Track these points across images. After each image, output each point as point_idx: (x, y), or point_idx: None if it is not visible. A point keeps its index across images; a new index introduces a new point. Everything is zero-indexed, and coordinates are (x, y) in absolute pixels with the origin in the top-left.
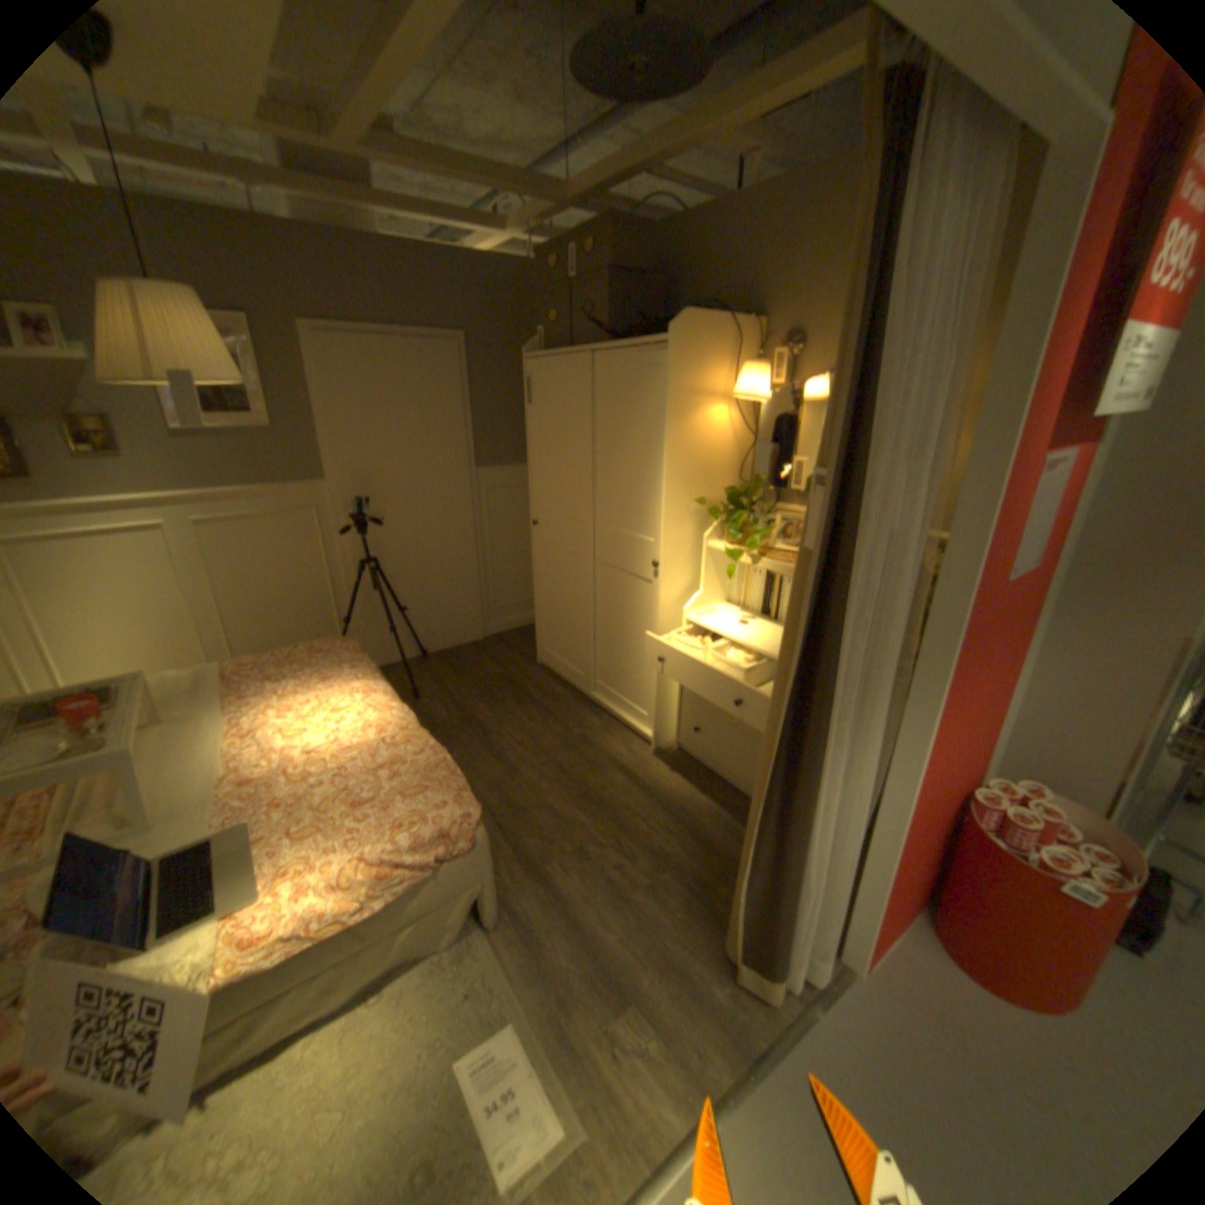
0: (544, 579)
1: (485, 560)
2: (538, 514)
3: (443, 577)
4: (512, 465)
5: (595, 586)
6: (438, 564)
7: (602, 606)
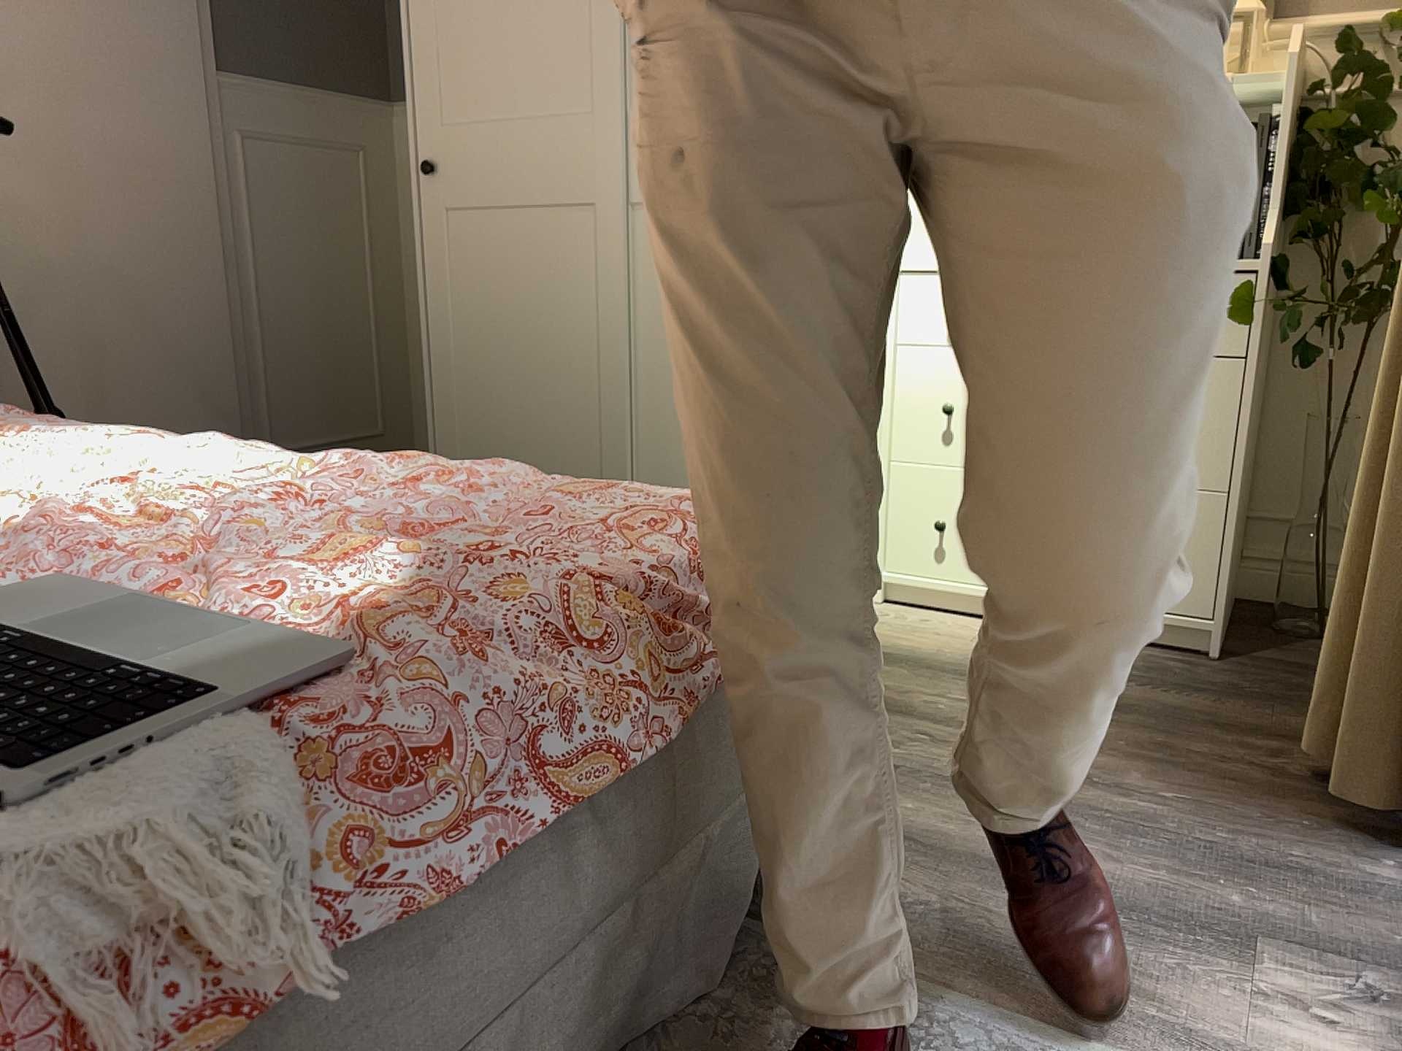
0: (457, 307)
1: (248, 319)
2: (434, 142)
3: (149, 346)
4: (302, 86)
5: (630, 269)
6: (134, 307)
7: (652, 313)
